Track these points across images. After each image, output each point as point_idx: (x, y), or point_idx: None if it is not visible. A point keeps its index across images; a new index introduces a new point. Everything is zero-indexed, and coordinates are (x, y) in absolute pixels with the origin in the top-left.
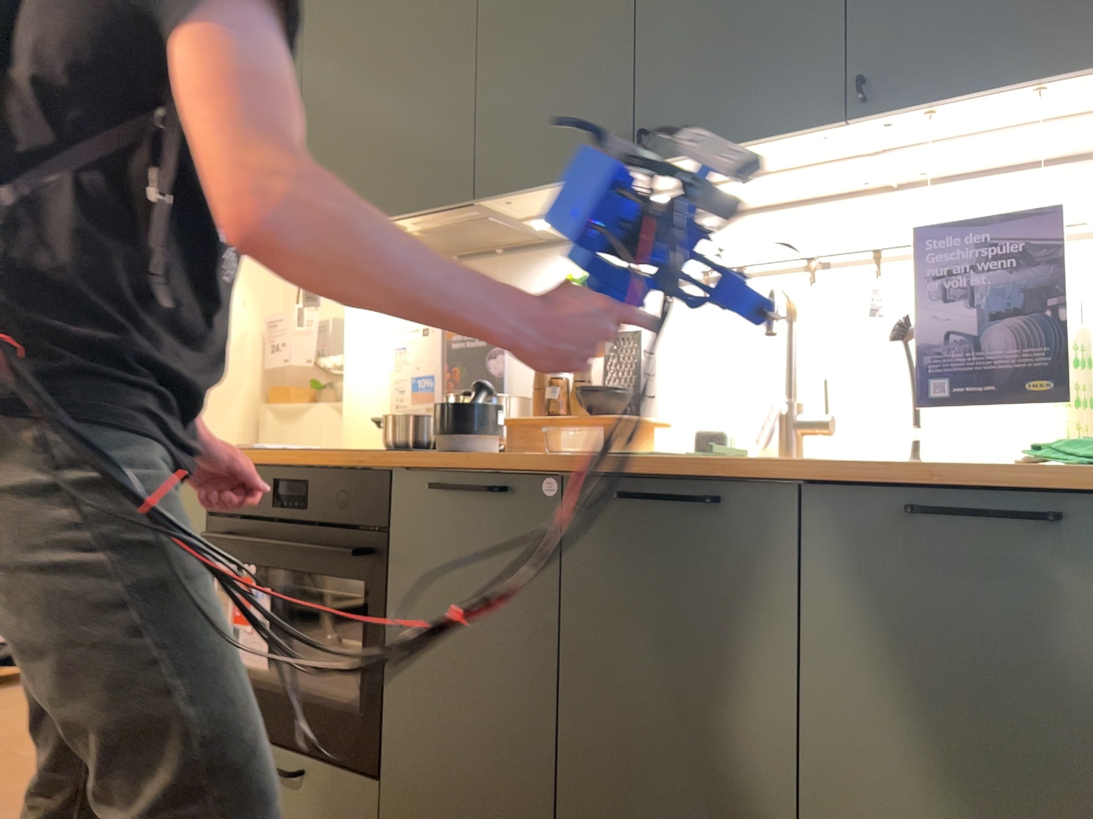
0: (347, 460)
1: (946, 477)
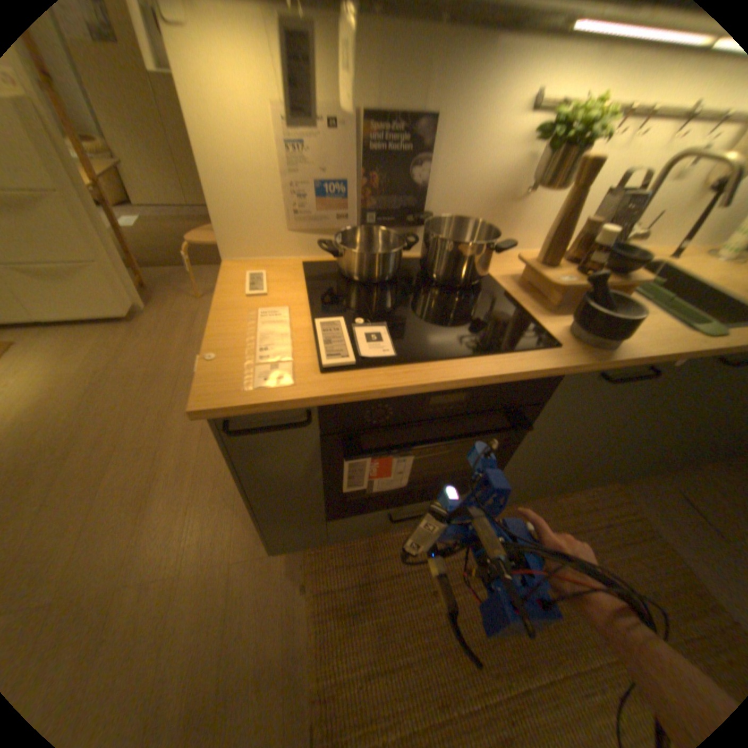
0: (518, 369)
1: None
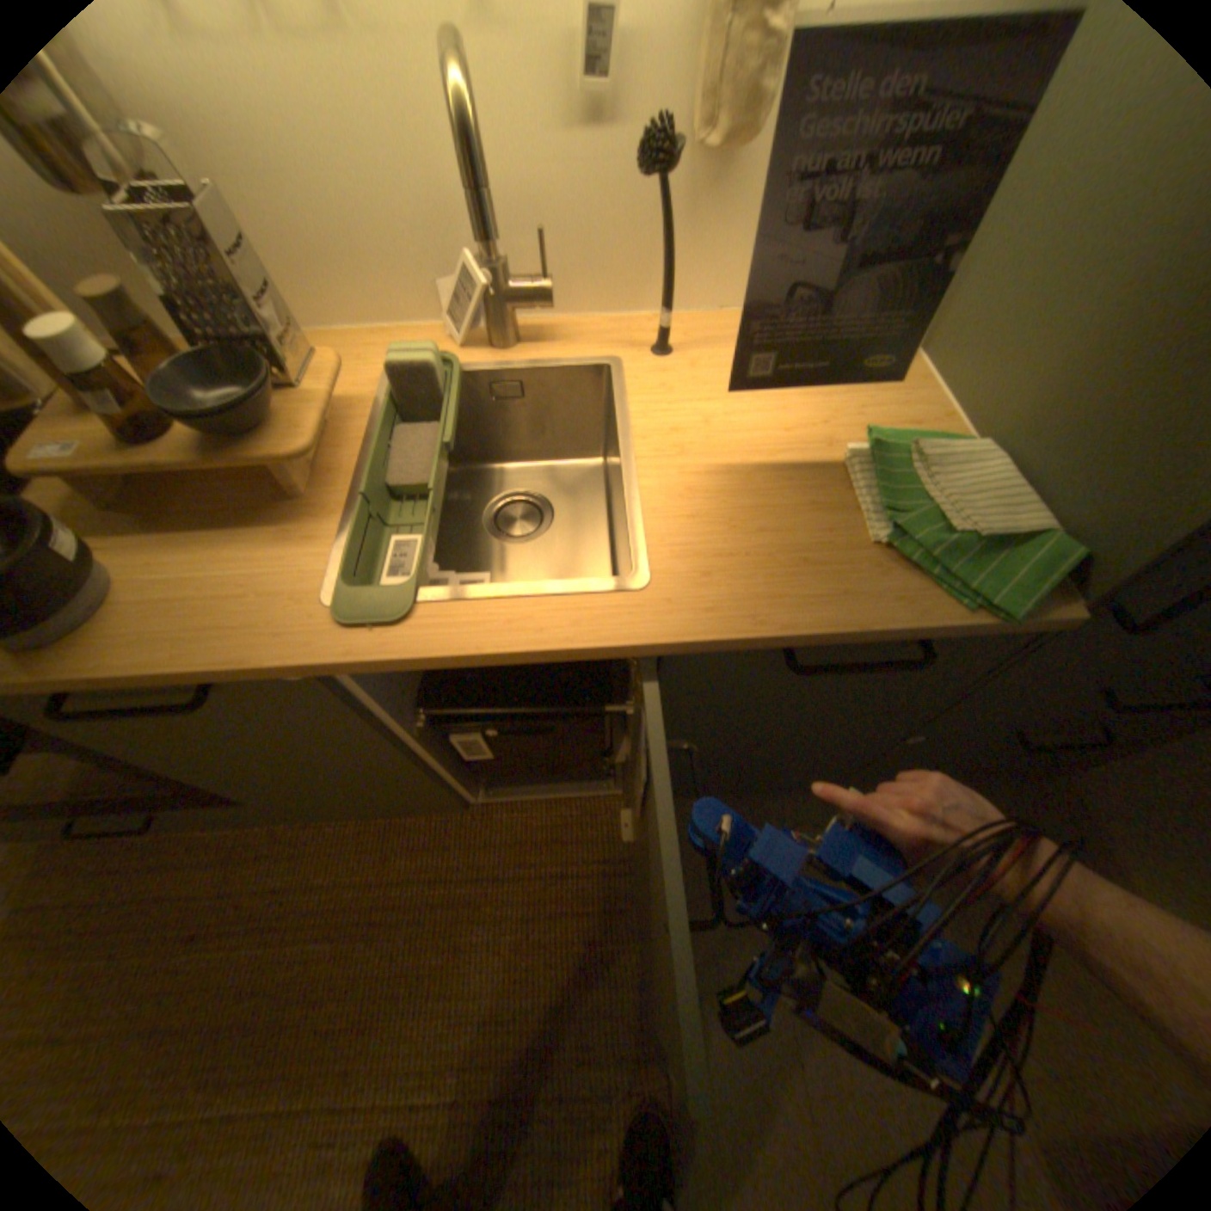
0: None
1: (834, 640)
